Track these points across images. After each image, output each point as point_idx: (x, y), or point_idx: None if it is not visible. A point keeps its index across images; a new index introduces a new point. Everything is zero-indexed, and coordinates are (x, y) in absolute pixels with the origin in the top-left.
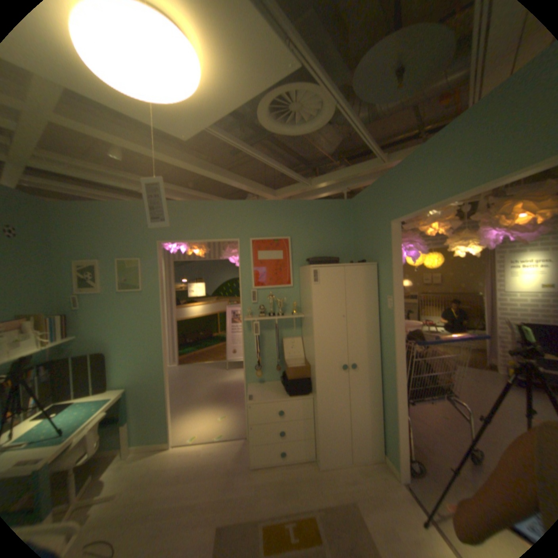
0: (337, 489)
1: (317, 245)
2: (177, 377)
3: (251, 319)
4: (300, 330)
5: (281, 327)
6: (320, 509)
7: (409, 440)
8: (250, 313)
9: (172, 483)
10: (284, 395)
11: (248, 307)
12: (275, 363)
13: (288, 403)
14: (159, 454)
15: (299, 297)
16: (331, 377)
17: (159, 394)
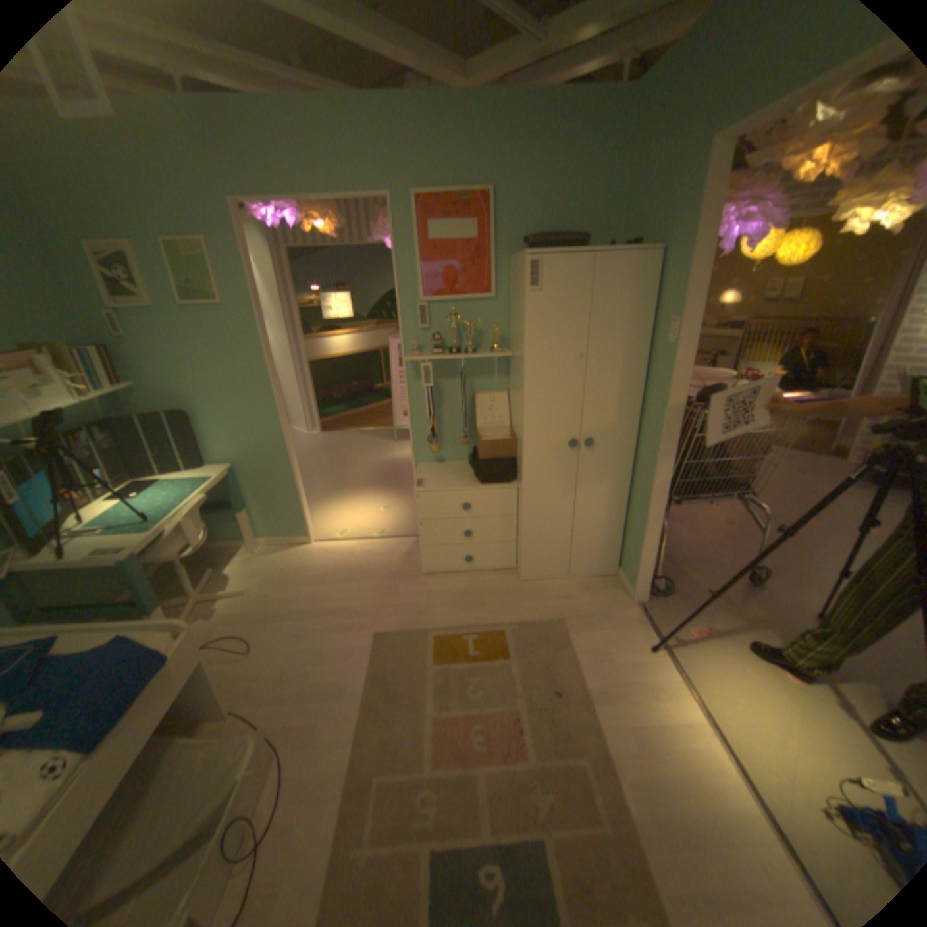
0: (540, 603)
1: (548, 206)
2: (320, 449)
3: (417, 359)
4: (506, 380)
5: (473, 374)
6: (513, 623)
7: (657, 550)
8: (416, 349)
9: (316, 583)
10: (473, 481)
11: (414, 336)
12: (462, 433)
13: (477, 493)
14: (299, 549)
15: (506, 320)
16: (548, 458)
17: (284, 474)
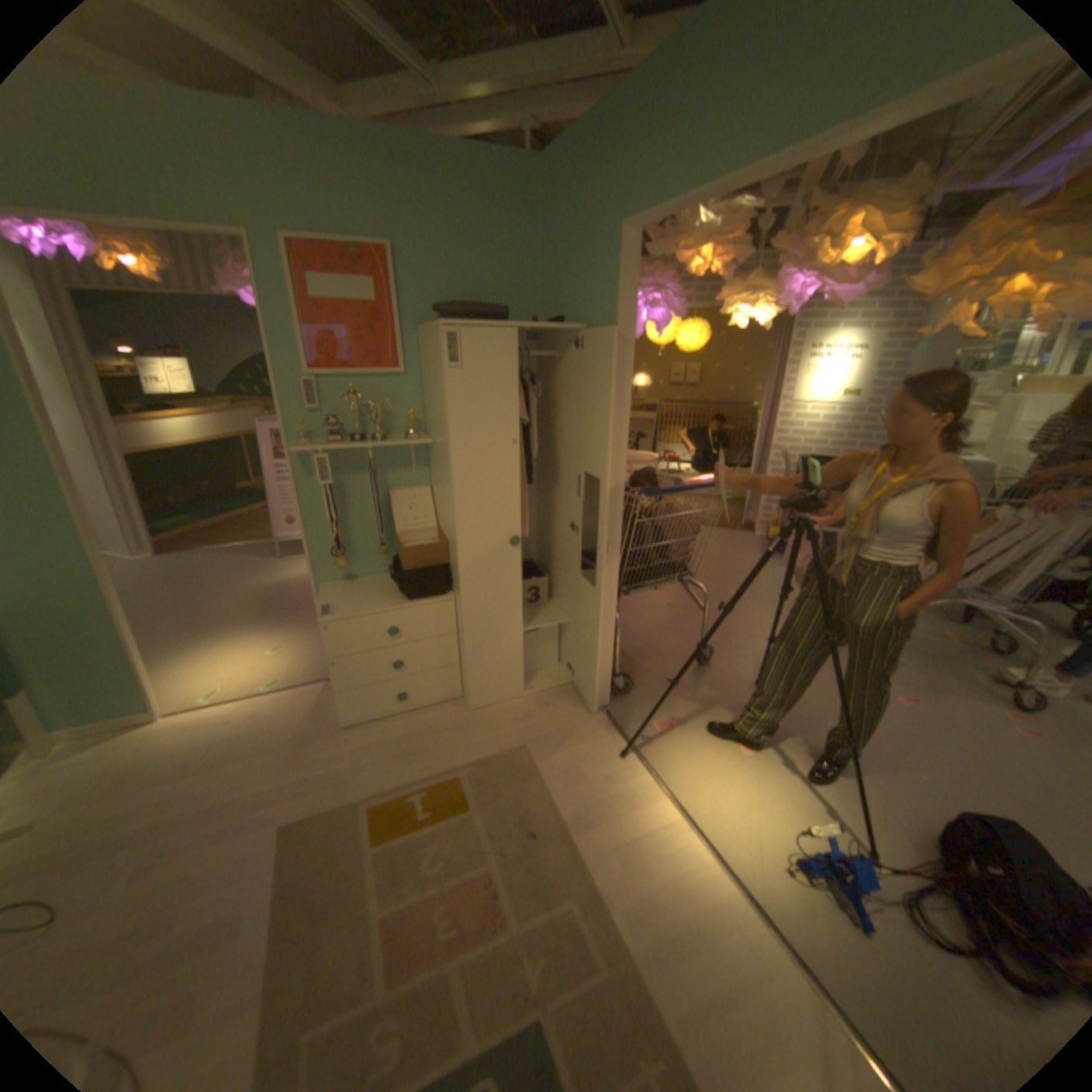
0: (496, 733)
1: (459, 273)
2: (155, 581)
3: (306, 450)
4: (427, 473)
5: (384, 466)
6: (467, 766)
7: (613, 647)
8: (303, 437)
9: (171, 779)
10: (398, 599)
11: (298, 420)
12: (376, 540)
13: (406, 613)
14: (133, 735)
15: (421, 401)
16: (488, 561)
17: (97, 625)
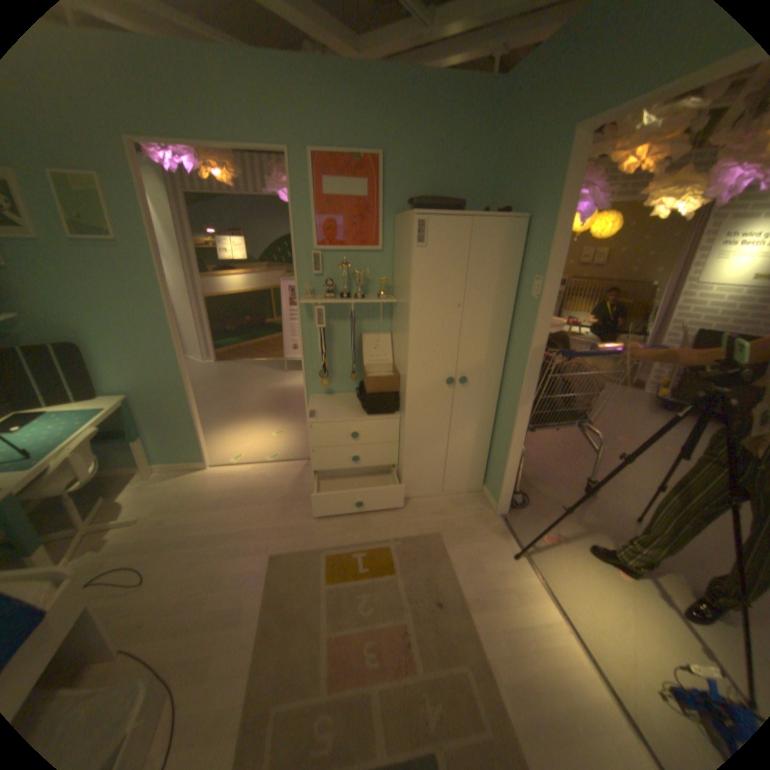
0: (419, 519)
1: (430, 174)
2: (215, 378)
3: (311, 302)
4: (390, 323)
5: (360, 316)
6: (397, 540)
7: (517, 471)
8: (310, 293)
9: (212, 508)
10: (361, 412)
11: (308, 281)
12: (350, 368)
13: (365, 423)
14: (194, 475)
15: (391, 270)
16: (428, 393)
17: (180, 404)
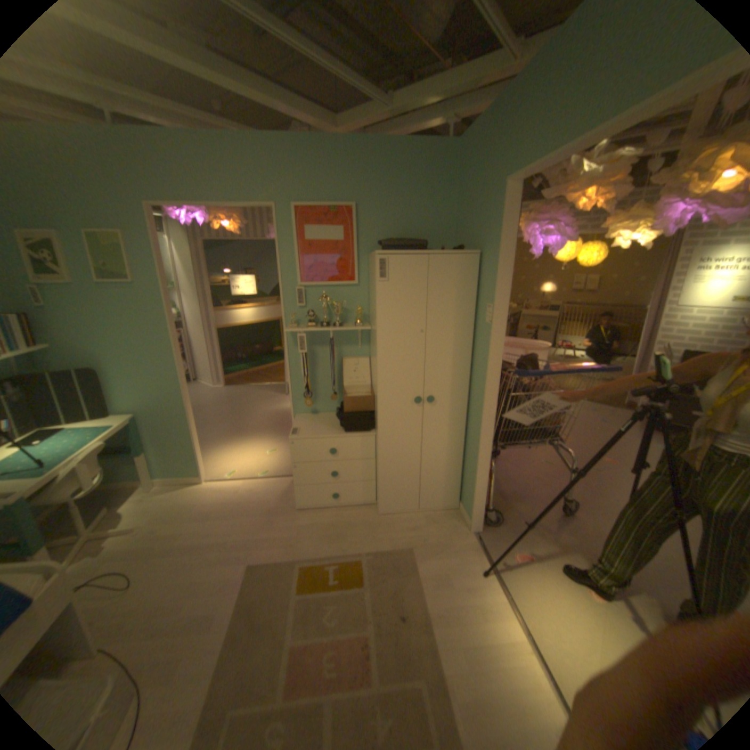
0: (394, 535)
1: (398, 219)
2: (222, 400)
3: (294, 330)
4: (368, 348)
5: (341, 342)
6: (369, 554)
7: (487, 488)
8: (294, 322)
9: (201, 519)
10: (339, 430)
11: (293, 312)
12: (332, 389)
13: (343, 440)
14: (190, 489)
15: (368, 301)
16: (398, 411)
17: (180, 422)
